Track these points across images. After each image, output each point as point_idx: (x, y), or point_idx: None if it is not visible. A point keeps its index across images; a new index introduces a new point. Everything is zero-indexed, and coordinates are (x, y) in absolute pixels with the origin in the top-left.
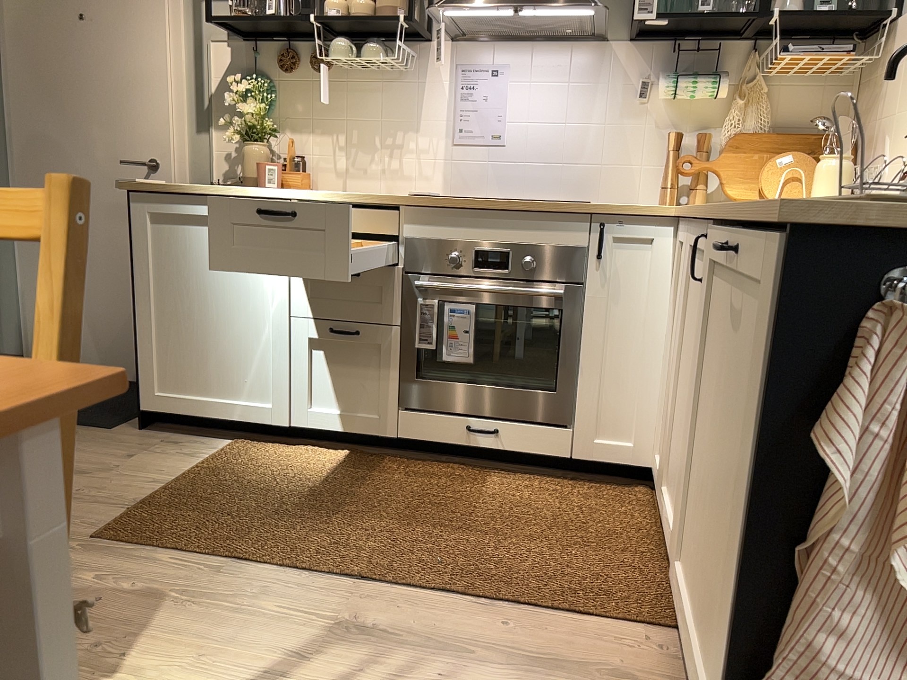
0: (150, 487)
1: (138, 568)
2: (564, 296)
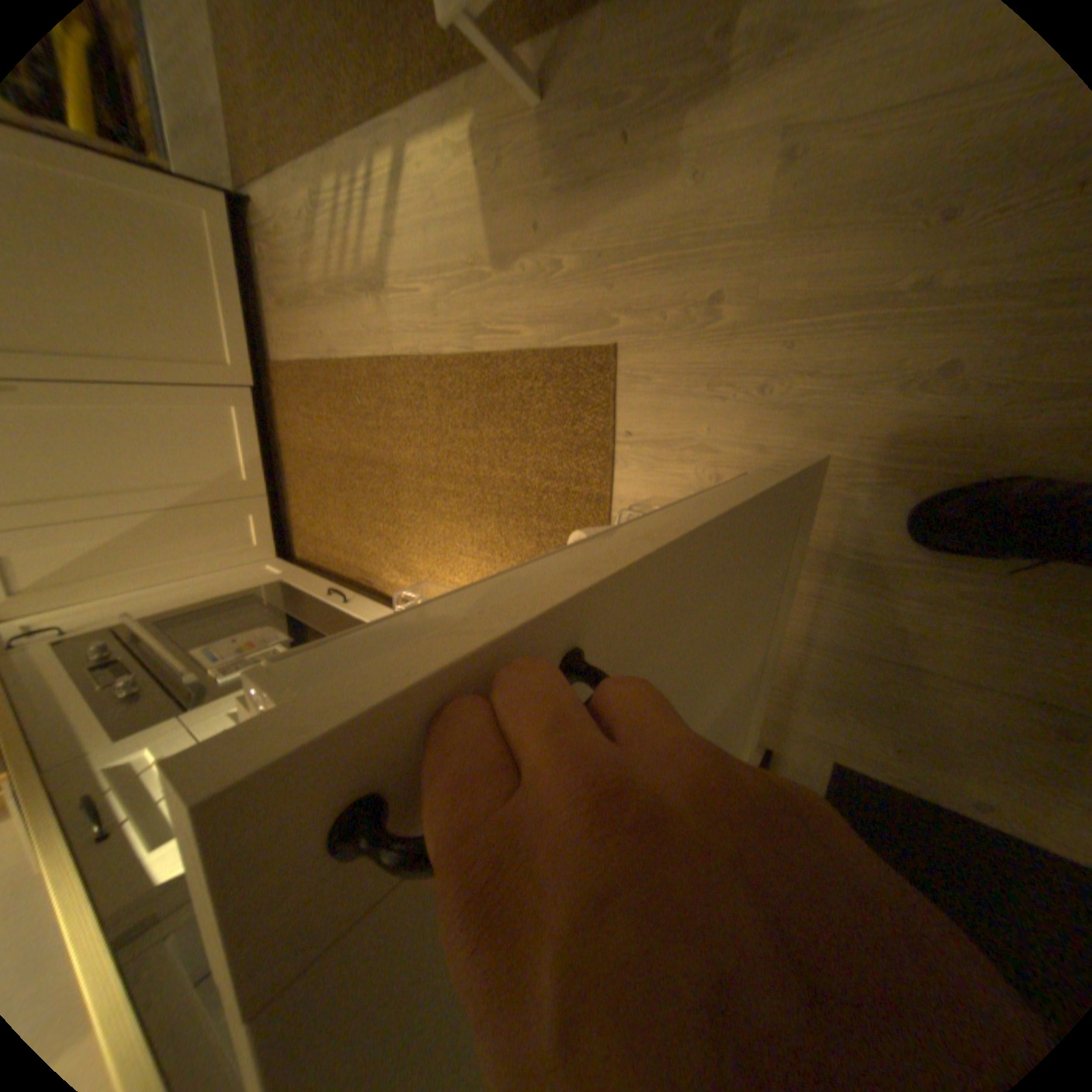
0: (628, 493)
1: (541, 295)
2: (136, 620)
